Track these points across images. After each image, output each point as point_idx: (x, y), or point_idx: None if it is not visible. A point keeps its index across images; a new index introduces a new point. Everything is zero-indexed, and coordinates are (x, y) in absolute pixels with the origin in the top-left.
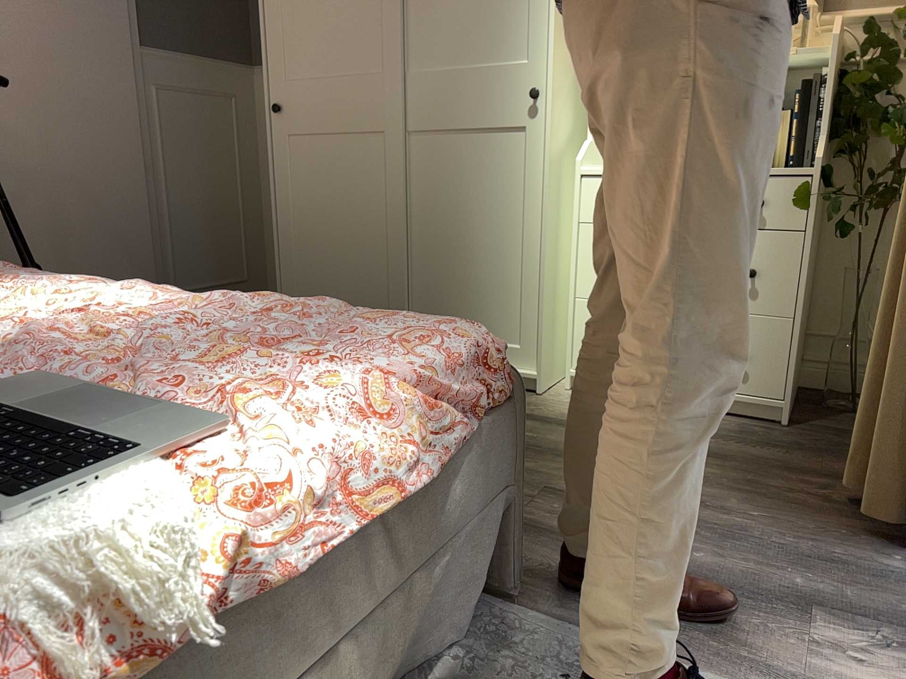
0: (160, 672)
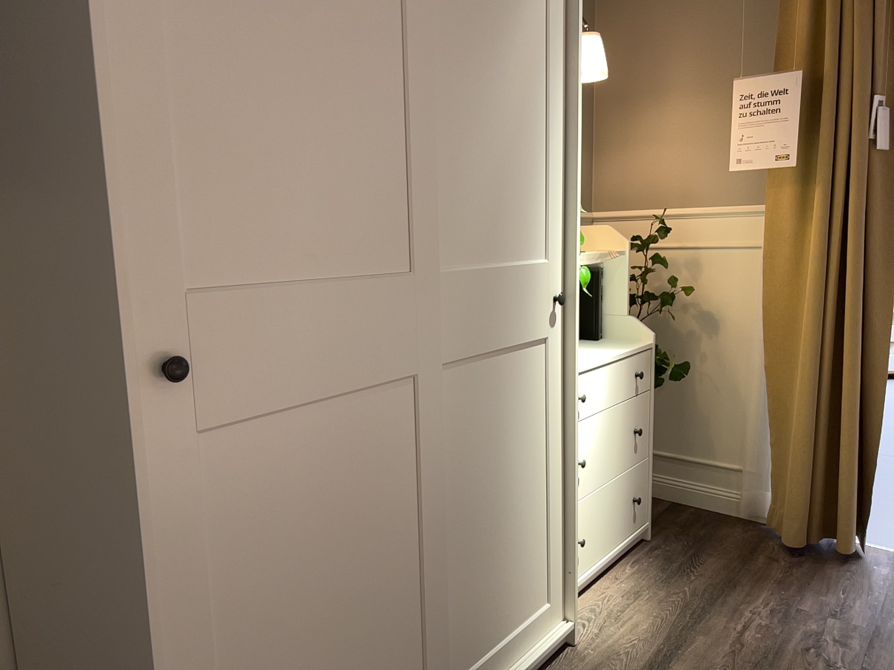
0: None
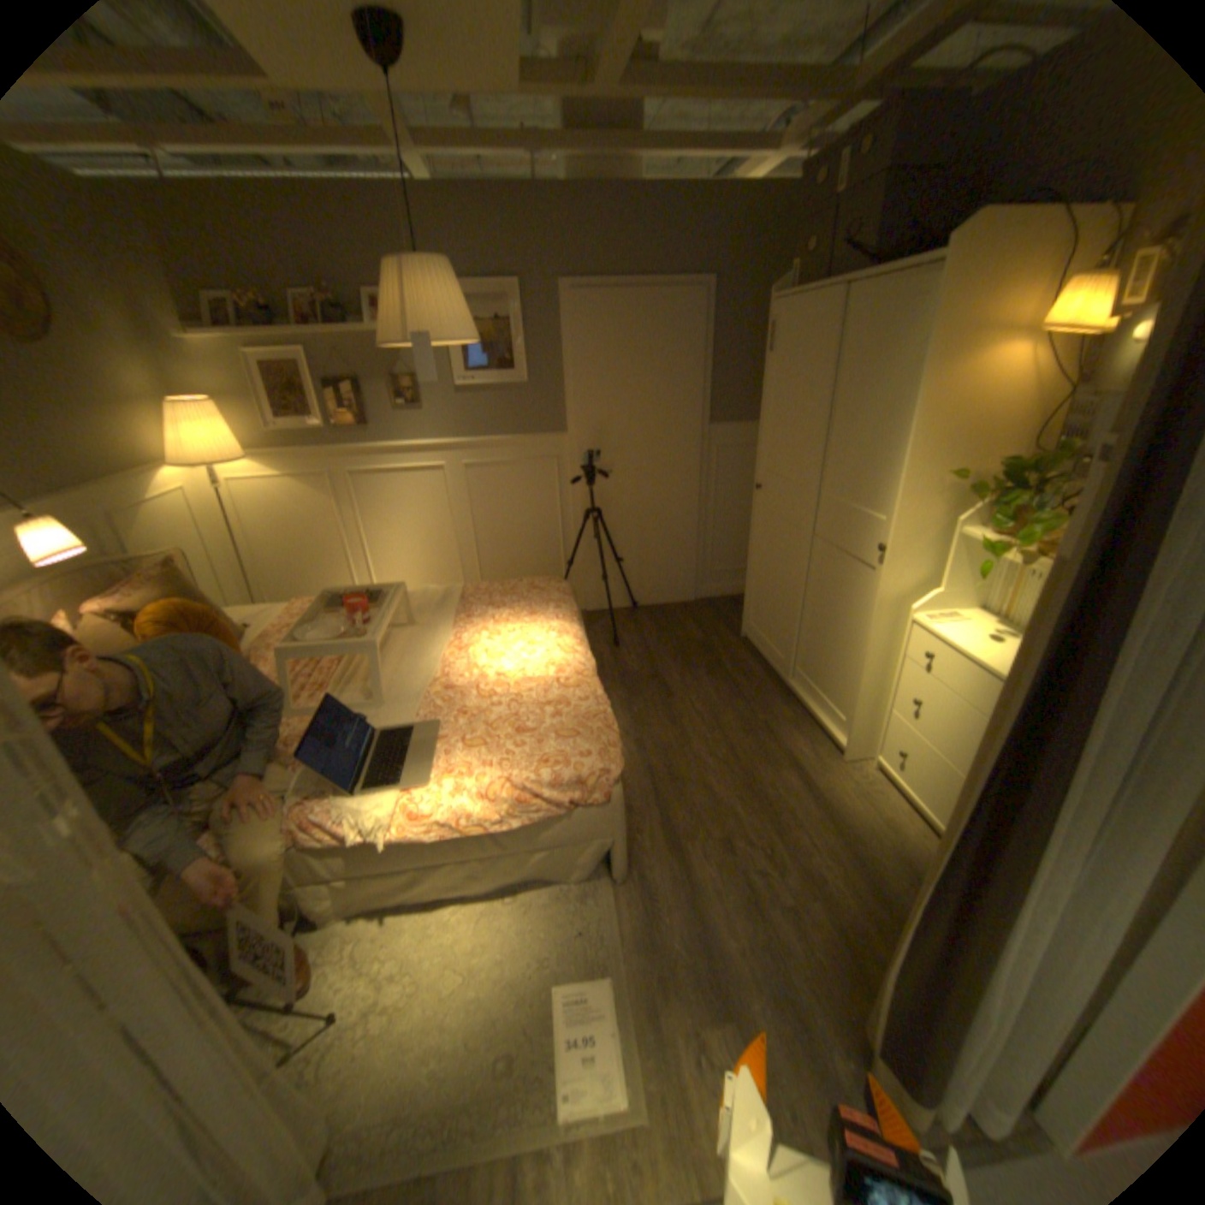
0: (388, 841)
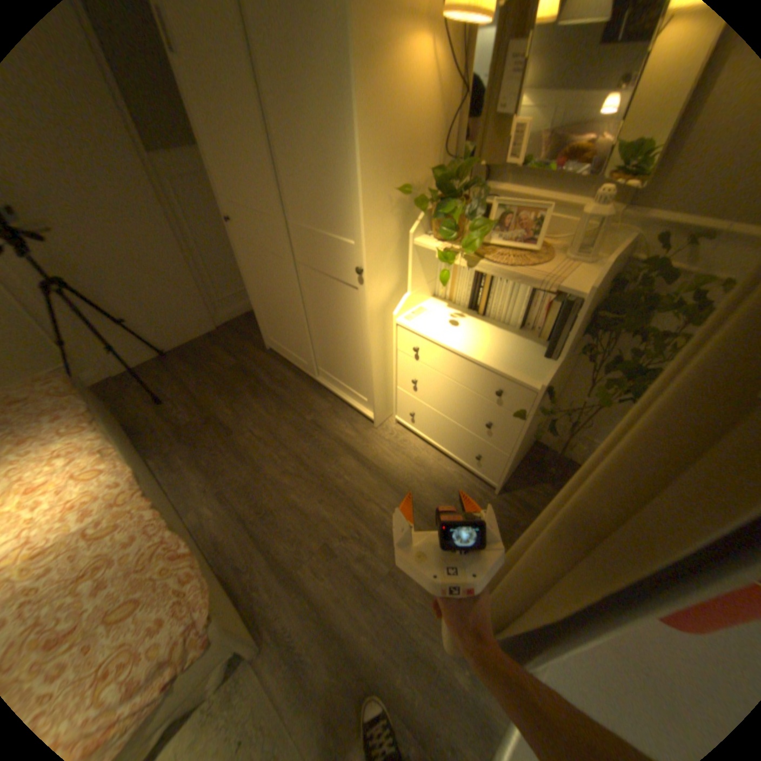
0: None
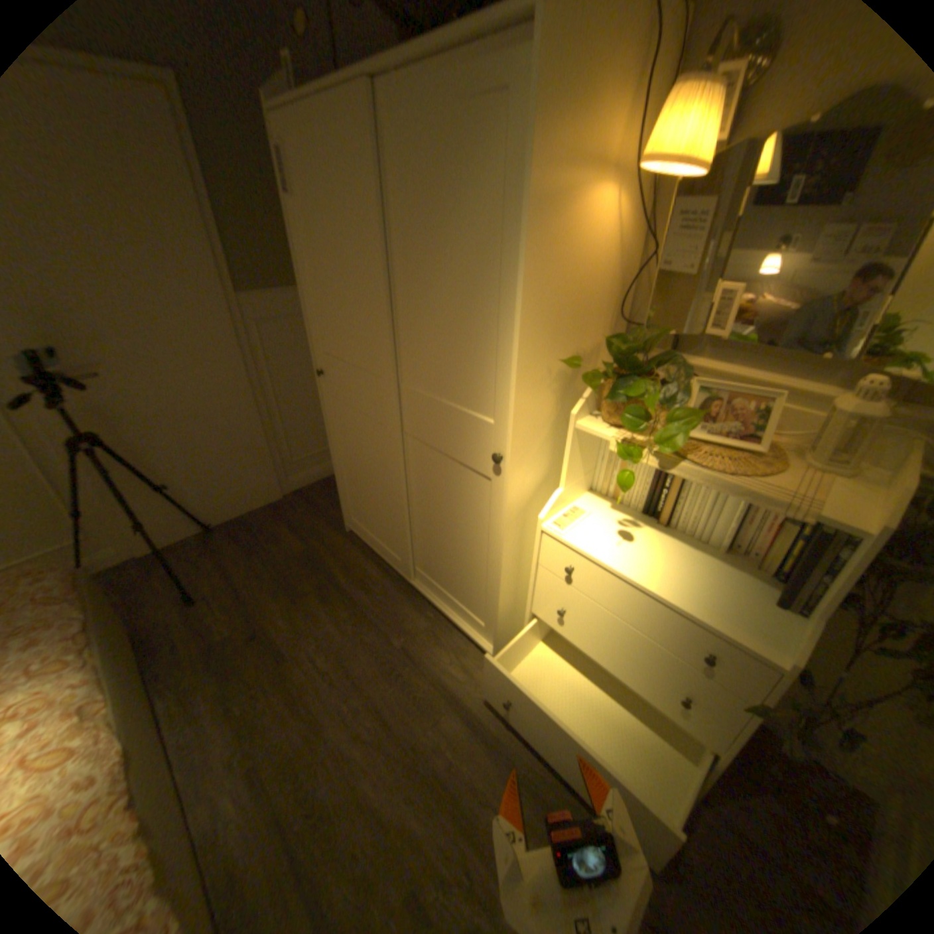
0: None
